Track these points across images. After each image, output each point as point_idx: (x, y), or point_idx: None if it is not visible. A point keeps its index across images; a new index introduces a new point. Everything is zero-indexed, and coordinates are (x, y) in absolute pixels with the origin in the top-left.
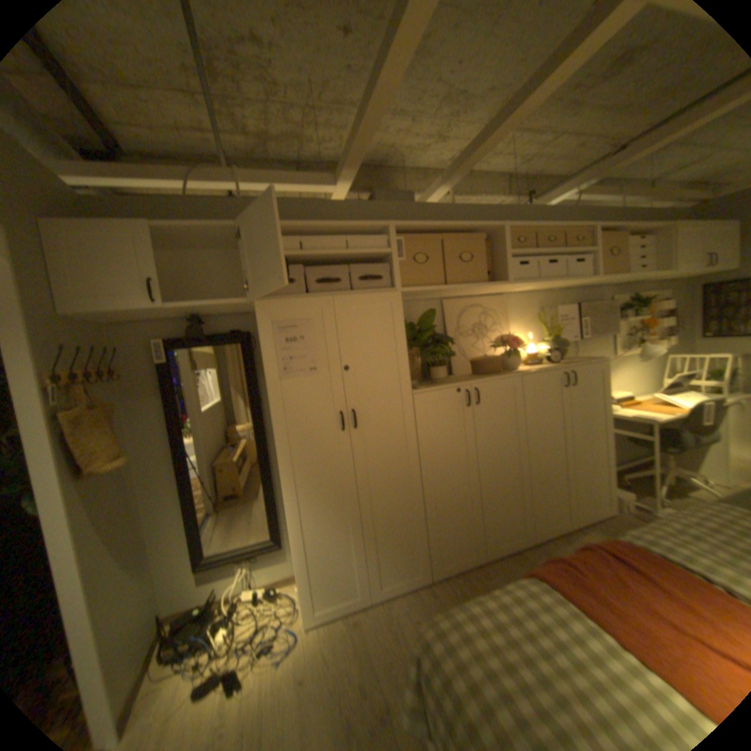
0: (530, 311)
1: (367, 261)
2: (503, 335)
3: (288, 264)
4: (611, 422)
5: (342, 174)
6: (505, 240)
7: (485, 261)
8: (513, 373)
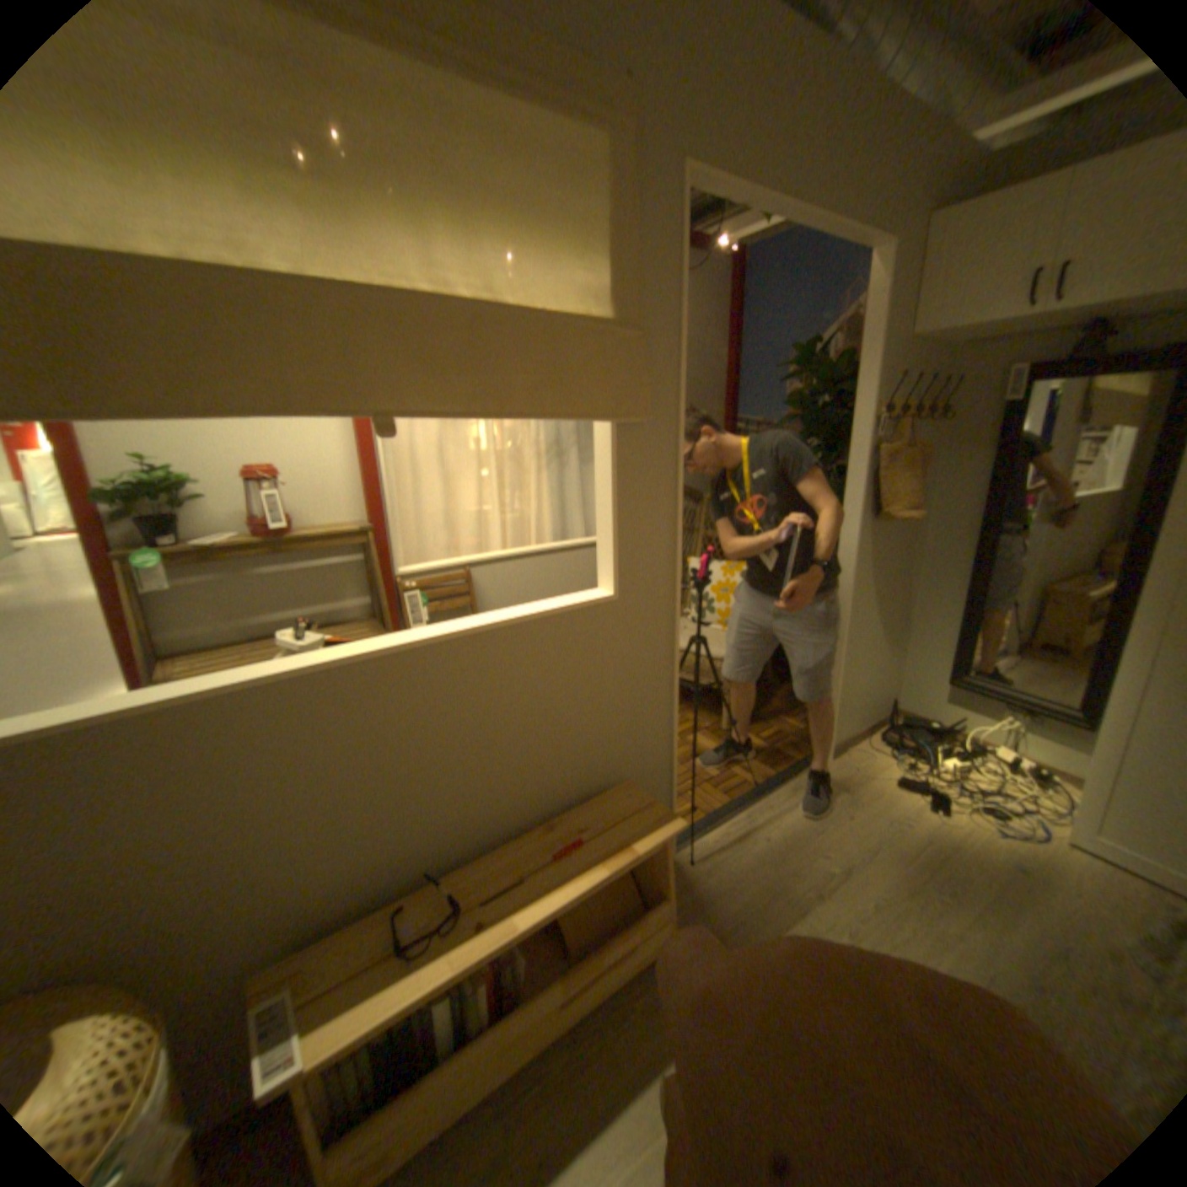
0: None
1: None
2: None
3: None
4: None
5: None
6: None
7: None
8: None
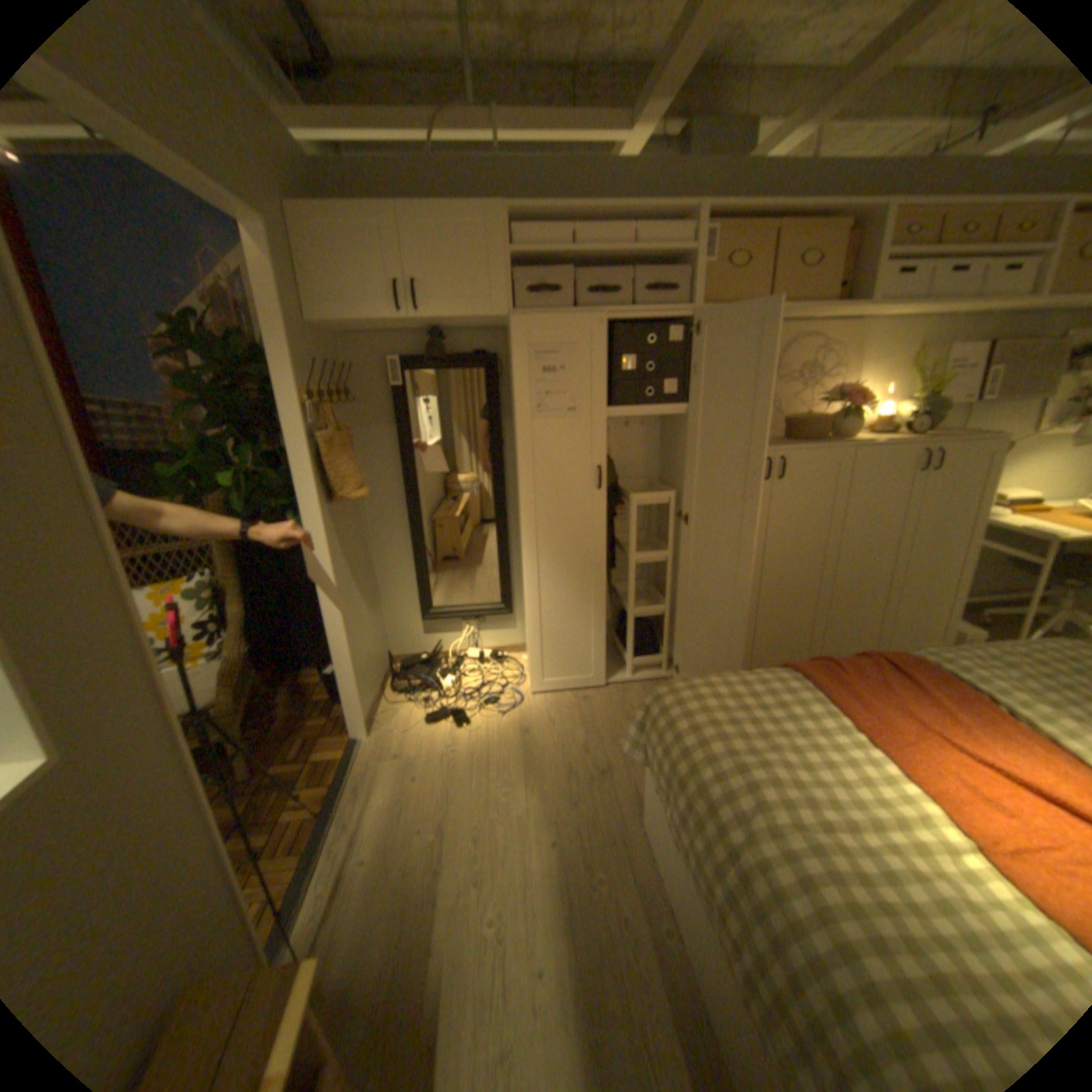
0: (903, 348)
1: (661, 260)
2: (848, 385)
3: (554, 262)
4: (982, 529)
5: (645, 113)
6: (884, 231)
7: (843, 264)
8: (844, 442)
